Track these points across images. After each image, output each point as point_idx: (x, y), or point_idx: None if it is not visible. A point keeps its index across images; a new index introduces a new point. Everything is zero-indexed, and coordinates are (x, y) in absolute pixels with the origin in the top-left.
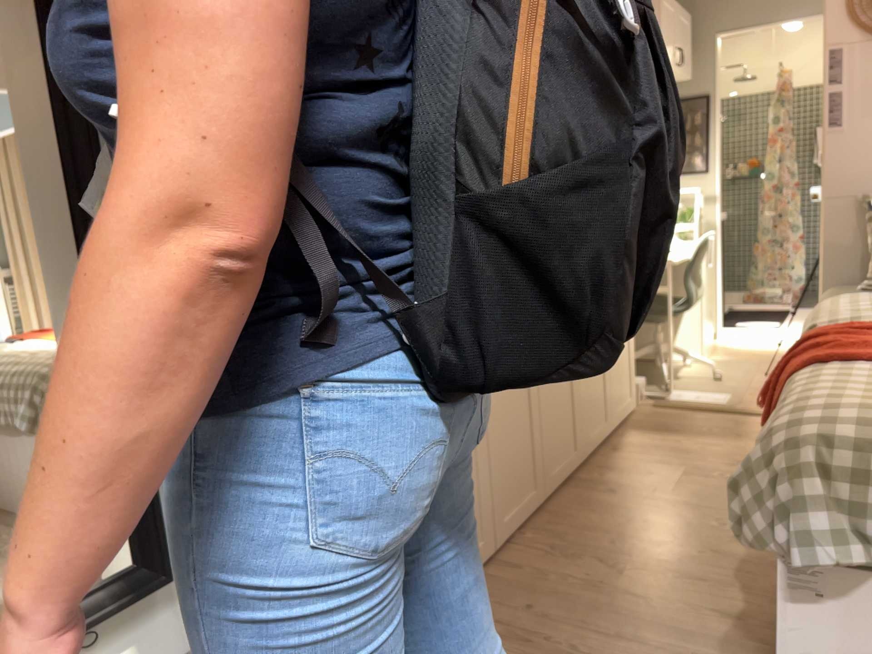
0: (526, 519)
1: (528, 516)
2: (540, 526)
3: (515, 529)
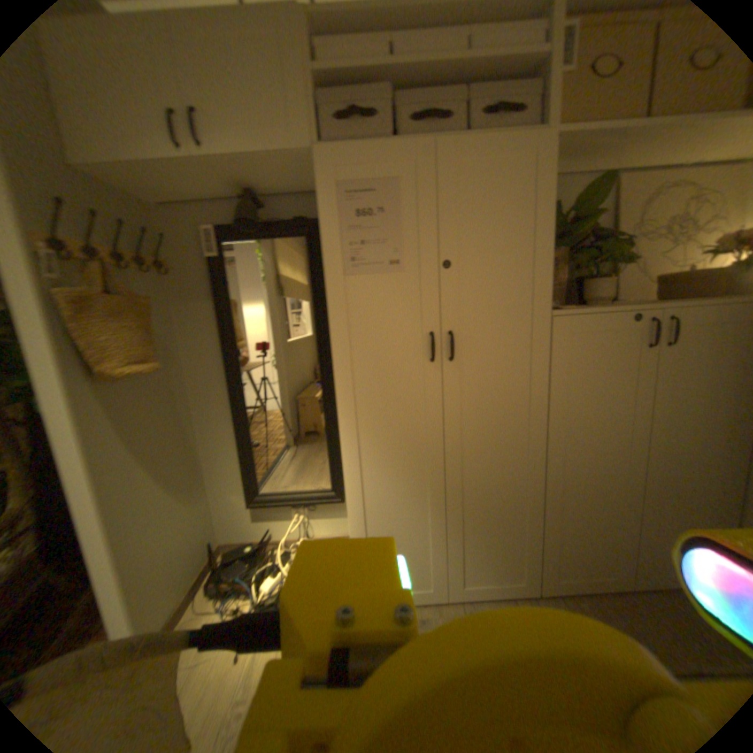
0: (596, 595)
1: (603, 594)
2: (601, 608)
3: (579, 595)
